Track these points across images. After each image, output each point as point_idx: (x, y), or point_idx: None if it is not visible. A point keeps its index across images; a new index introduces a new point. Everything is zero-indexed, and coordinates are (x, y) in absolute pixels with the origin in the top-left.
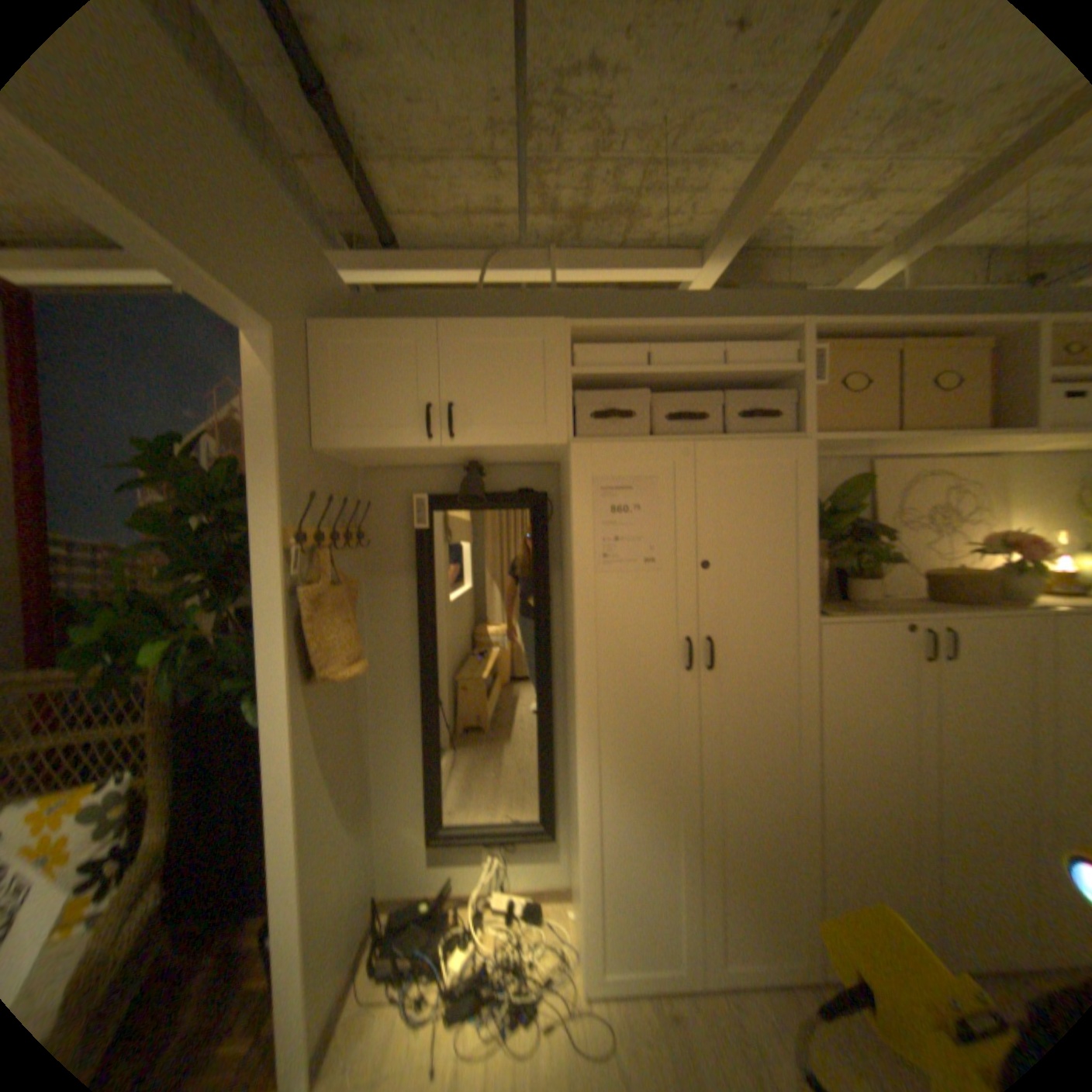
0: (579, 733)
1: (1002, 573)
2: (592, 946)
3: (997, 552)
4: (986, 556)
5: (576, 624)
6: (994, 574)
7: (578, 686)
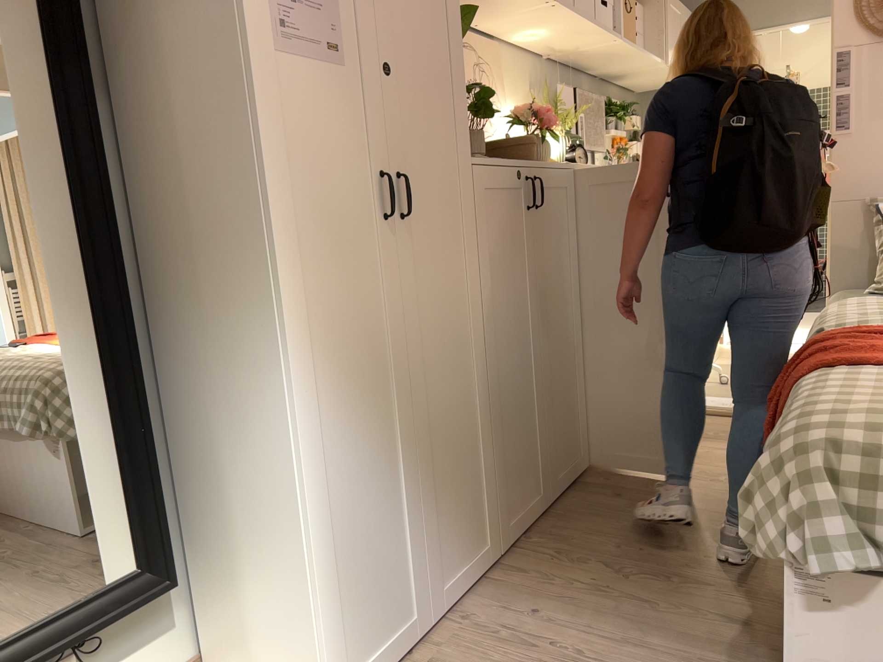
0: (285, 318)
1: (527, 143)
2: (330, 640)
3: (526, 120)
4: (516, 126)
5: (263, 131)
6: (526, 140)
7: (276, 240)
